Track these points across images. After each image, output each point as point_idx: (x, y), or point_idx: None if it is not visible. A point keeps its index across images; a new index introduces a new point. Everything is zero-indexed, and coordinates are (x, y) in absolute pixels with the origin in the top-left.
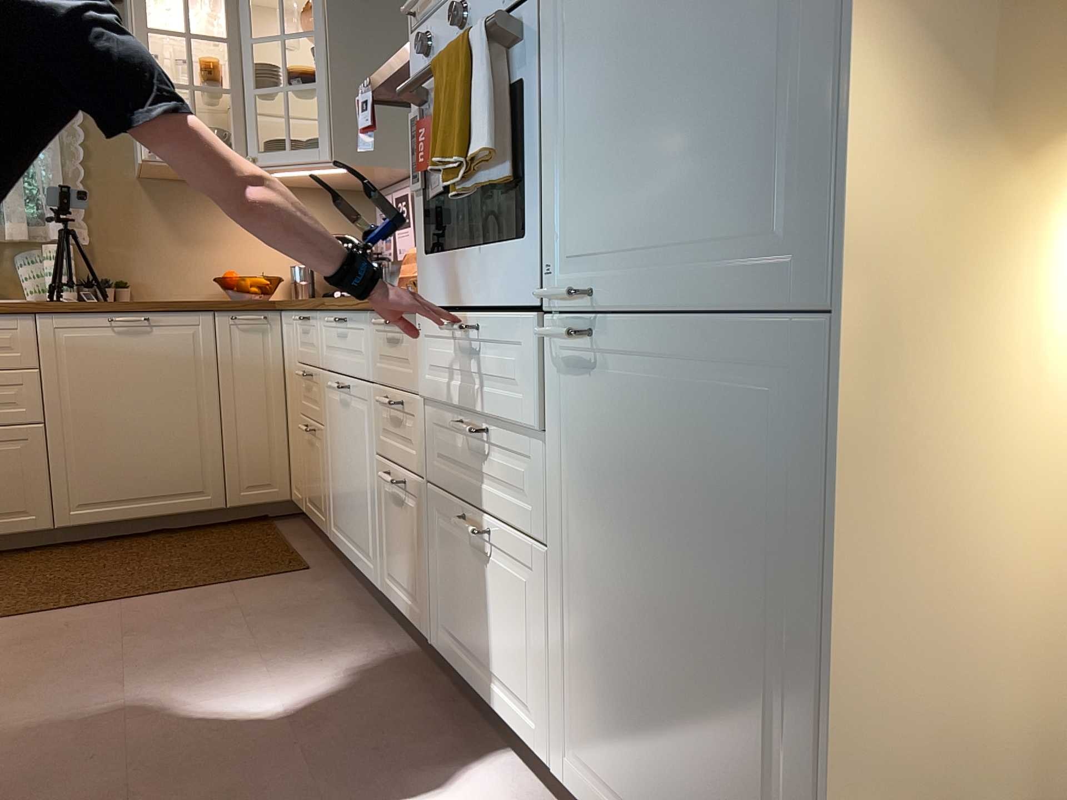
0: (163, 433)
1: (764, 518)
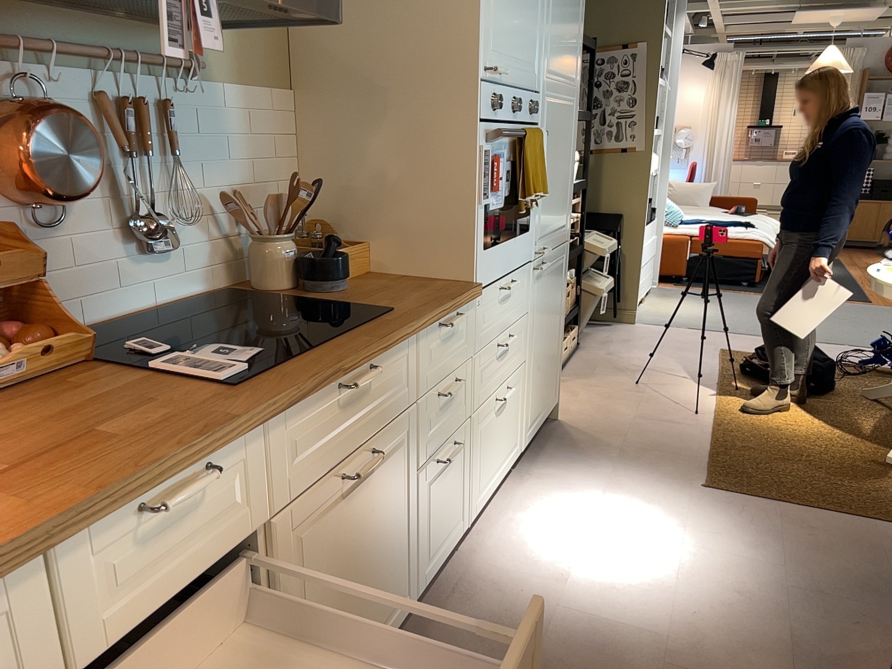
0: None
1: (560, 292)
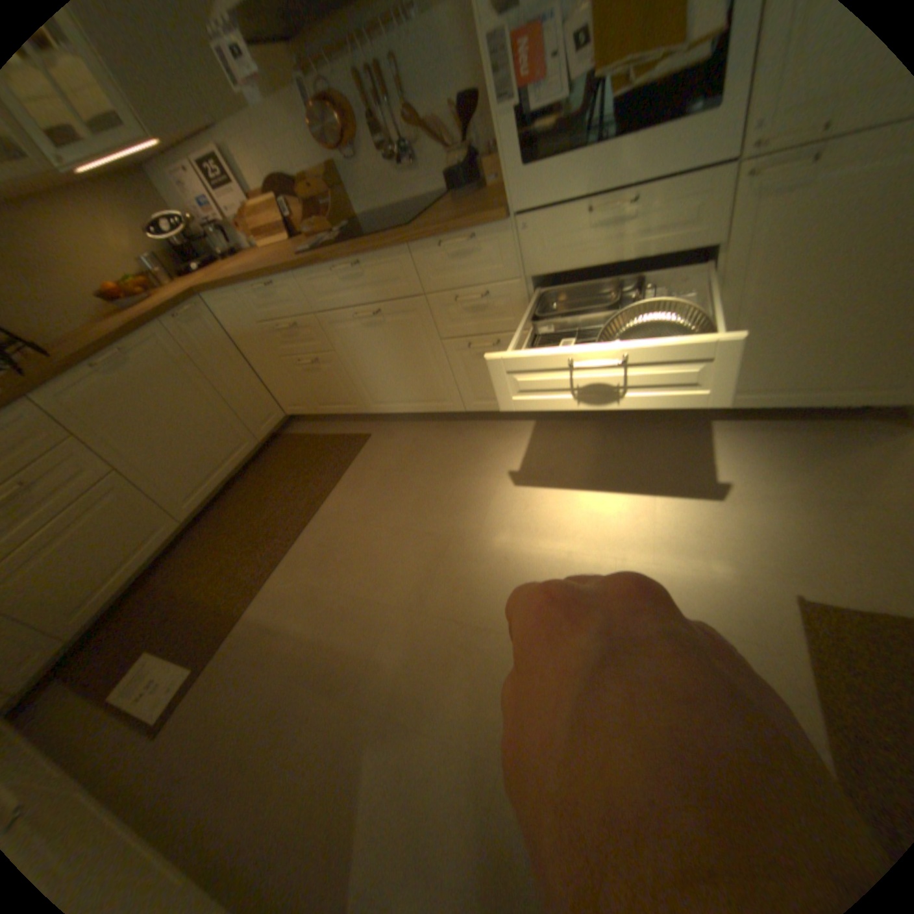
0: (194, 423)
1: None
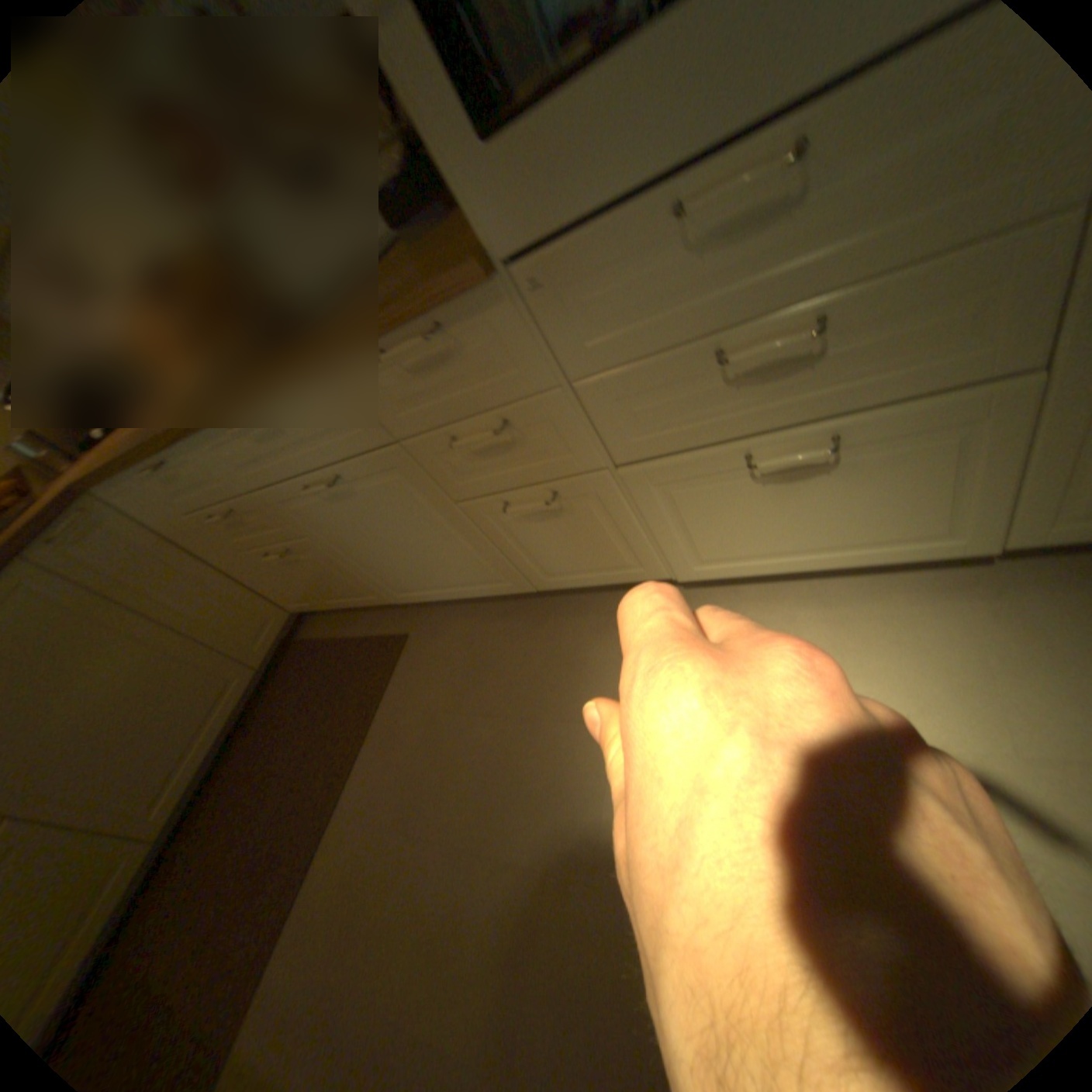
0: (134, 692)
1: None
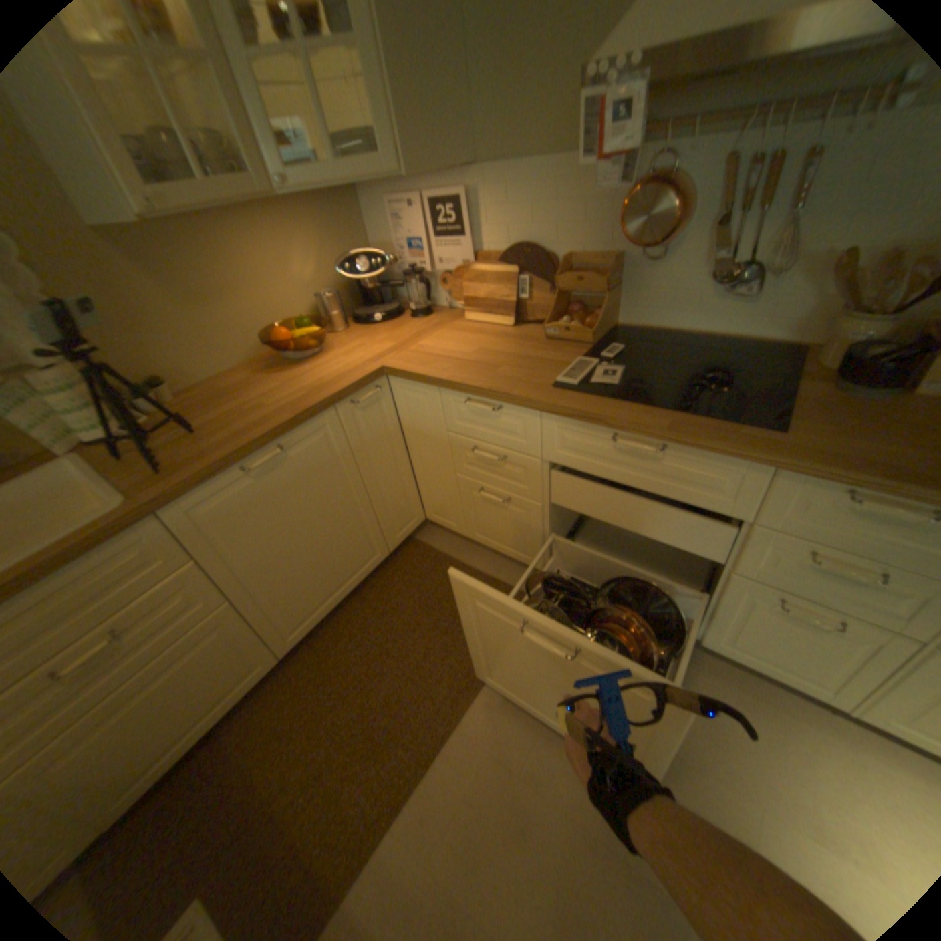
0: (332, 535)
1: None
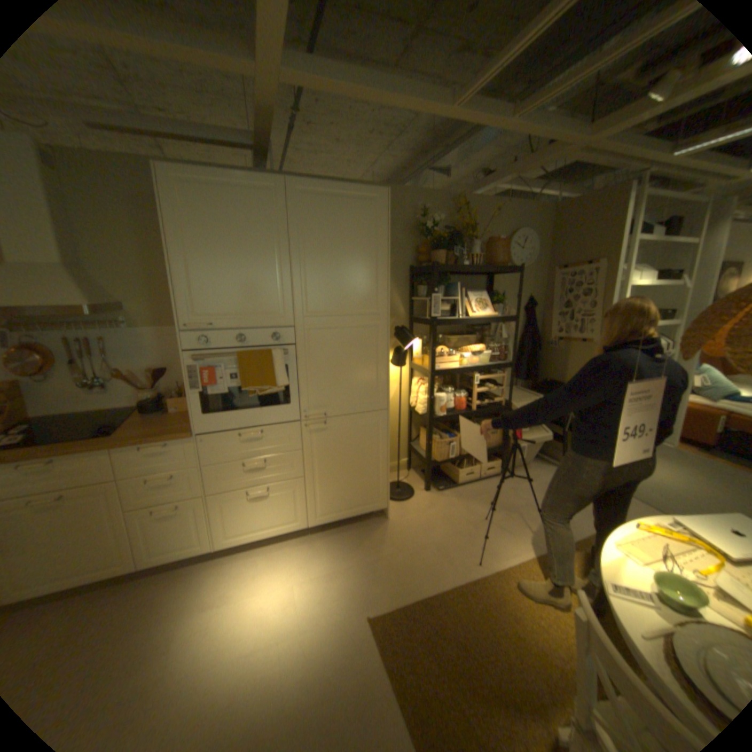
0: None
1: (371, 441)
